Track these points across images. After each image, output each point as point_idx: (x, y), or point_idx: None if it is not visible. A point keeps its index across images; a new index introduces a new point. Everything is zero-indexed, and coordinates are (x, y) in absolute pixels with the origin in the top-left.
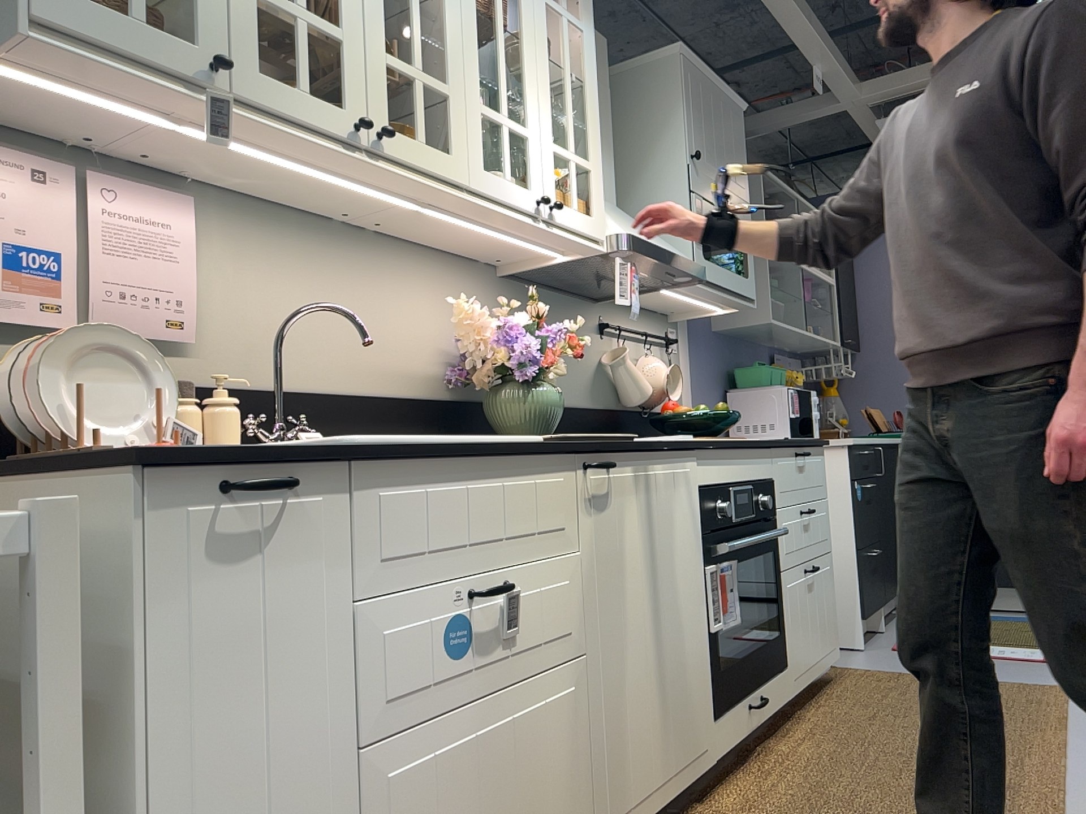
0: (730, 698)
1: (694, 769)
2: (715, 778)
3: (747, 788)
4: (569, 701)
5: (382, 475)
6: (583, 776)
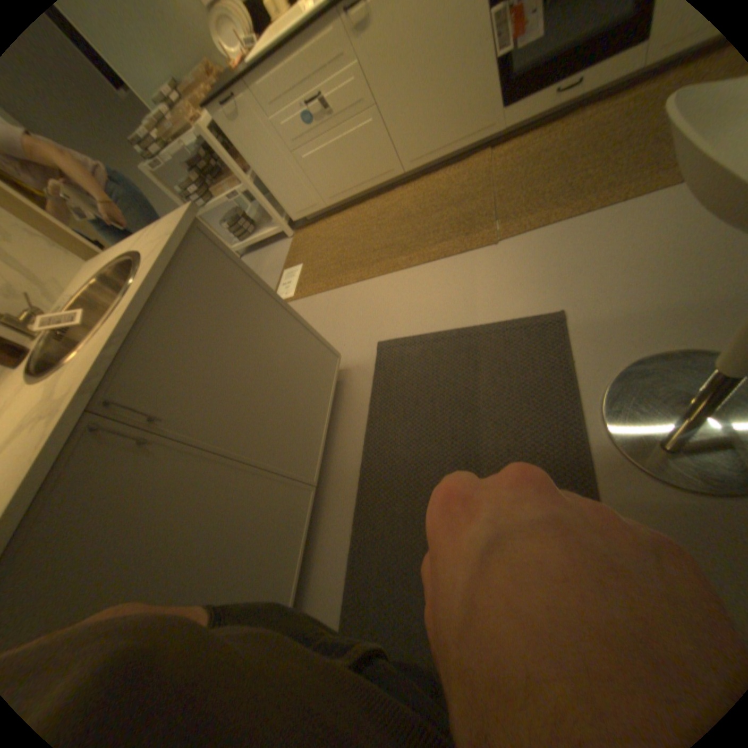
0: (526, 89)
1: (479, 134)
2: (529, 128)
3: (524, 141)
4: (371, 123)
5: (254, 75)
6: (388, 146)
